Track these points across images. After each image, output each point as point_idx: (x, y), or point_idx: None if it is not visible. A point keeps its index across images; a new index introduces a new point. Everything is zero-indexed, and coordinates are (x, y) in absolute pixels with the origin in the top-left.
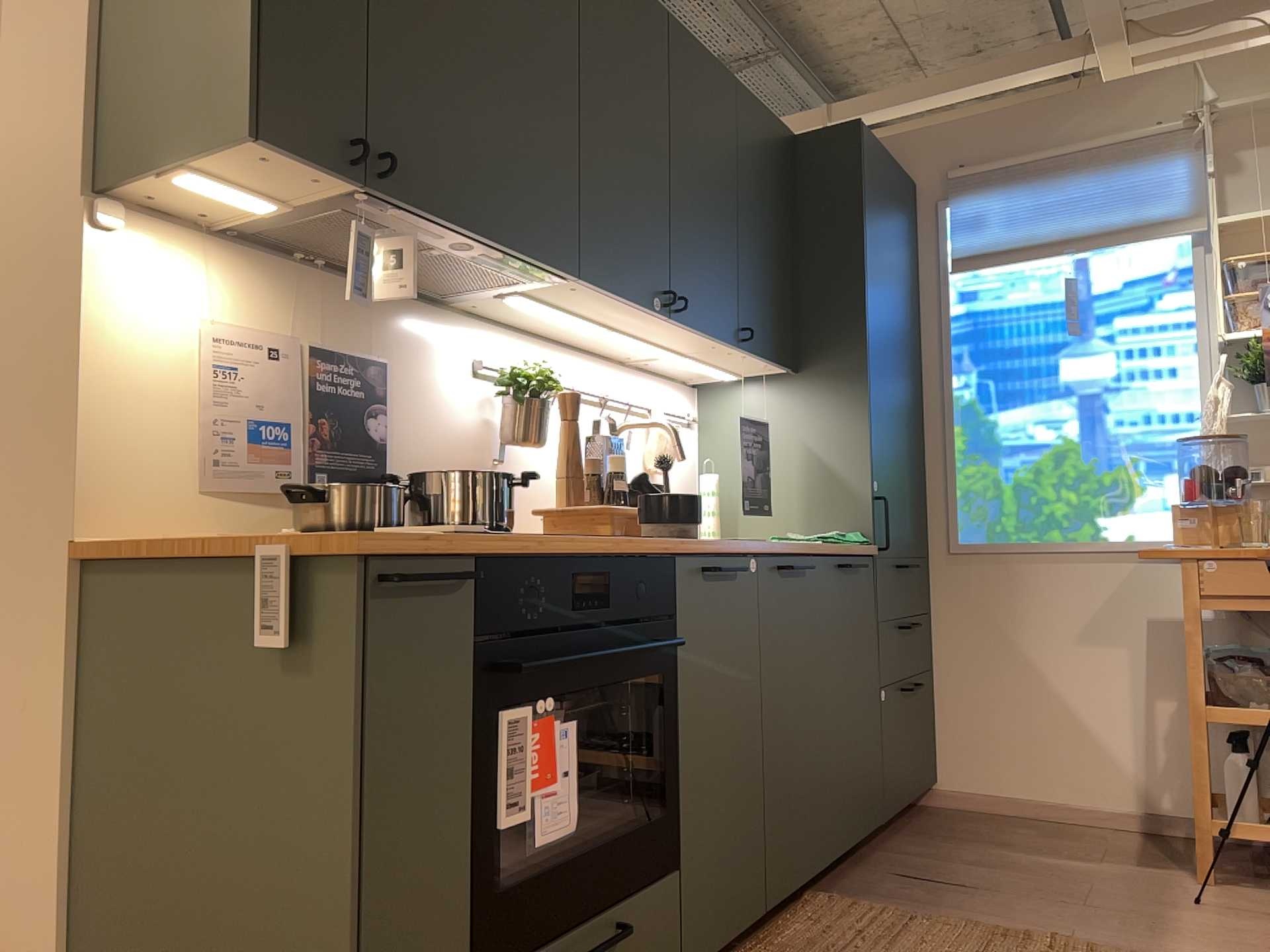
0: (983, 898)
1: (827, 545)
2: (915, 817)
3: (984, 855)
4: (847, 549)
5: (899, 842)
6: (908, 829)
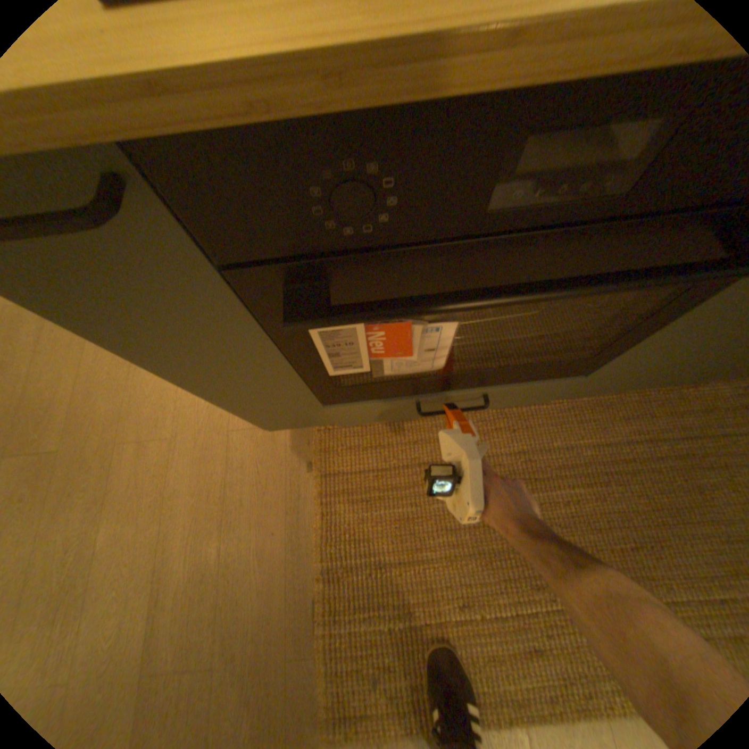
0: None
1: None
2: None
3: None
4: None
5: None
6: None
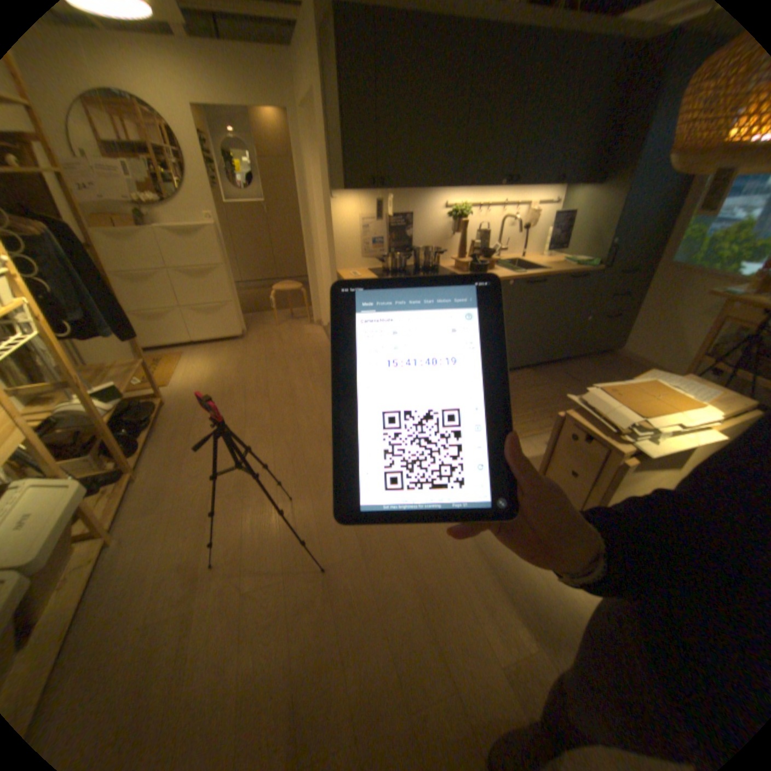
0: (577, 386)
1: (578, 265)
2: (603, 356)
3: (603, 375)
4: (580, 269)
5: (581, 362)
6: (592, 359)
